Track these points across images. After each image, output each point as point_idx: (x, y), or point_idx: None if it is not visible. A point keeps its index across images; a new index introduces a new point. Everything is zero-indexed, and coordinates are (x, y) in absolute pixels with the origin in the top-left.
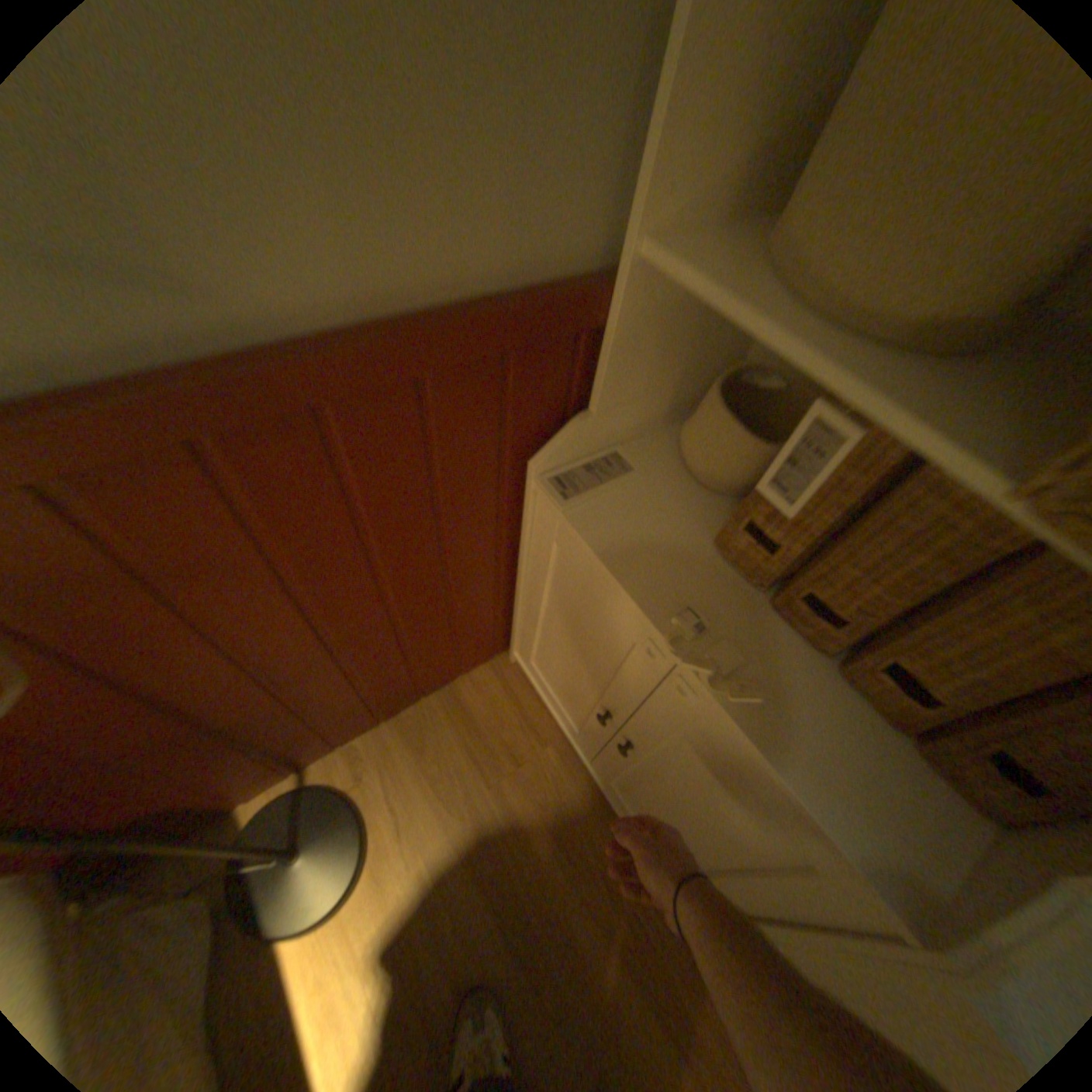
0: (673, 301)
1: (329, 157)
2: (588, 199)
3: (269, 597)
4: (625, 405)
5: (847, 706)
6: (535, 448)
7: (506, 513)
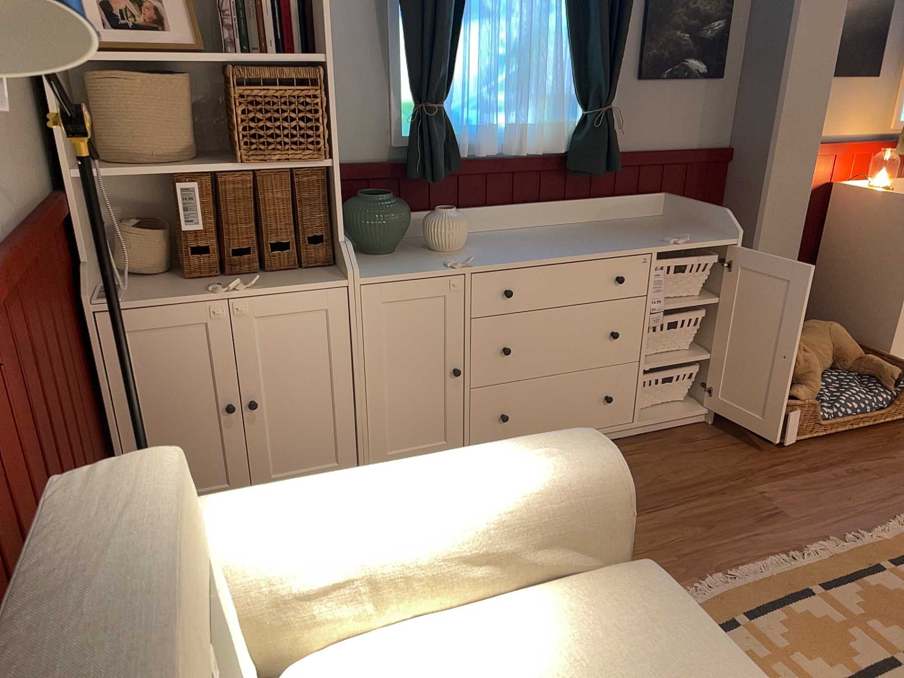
0: (81, 201)
1: (14, 158)
2: (42, 168)
3: (51, 391)
4: (90, 258)
5: (274, 276)
6: (75, 291)
7: (78, 350)
